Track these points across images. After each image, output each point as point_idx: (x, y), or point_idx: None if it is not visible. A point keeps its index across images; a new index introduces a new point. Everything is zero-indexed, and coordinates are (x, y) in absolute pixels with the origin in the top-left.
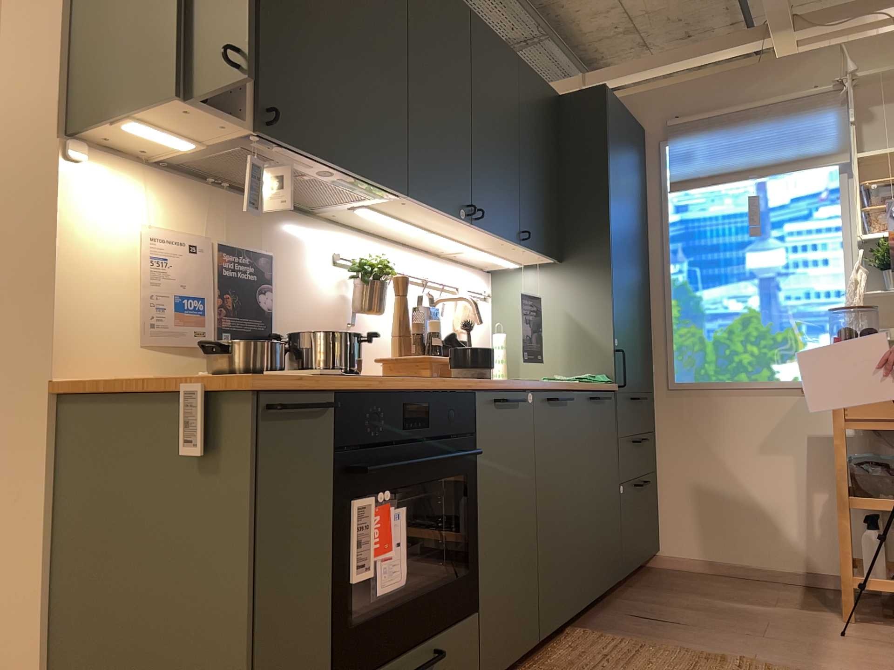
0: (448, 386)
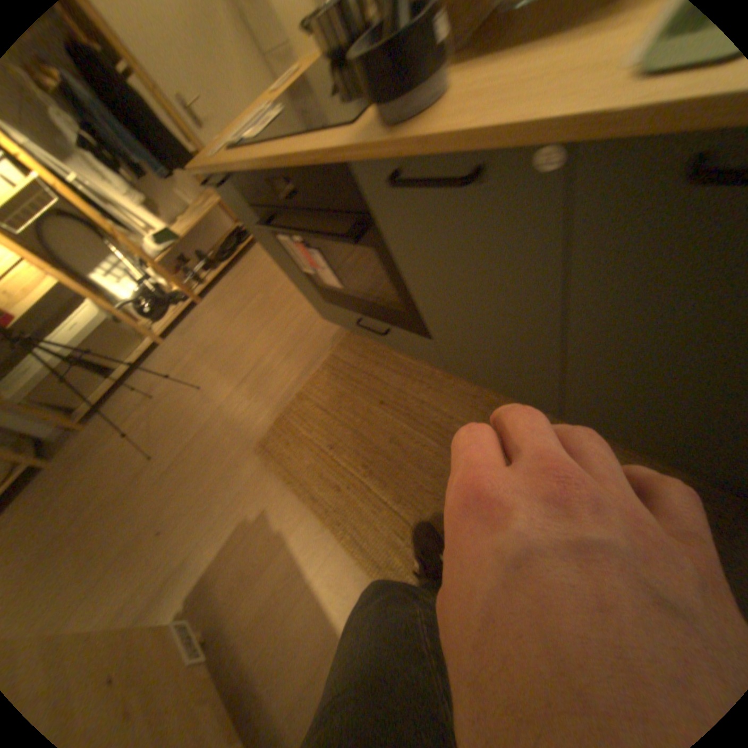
0: (300, 156)
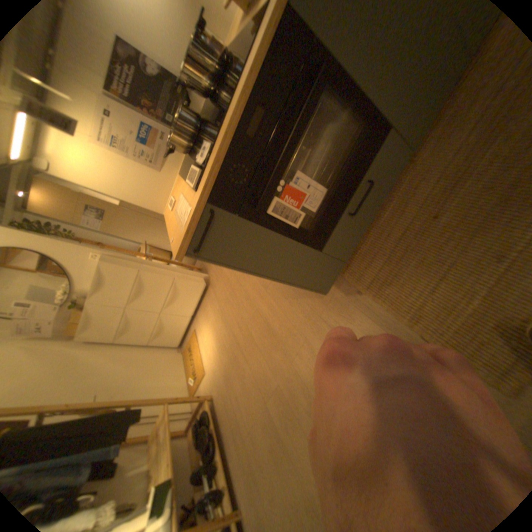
0: (259, 50)
